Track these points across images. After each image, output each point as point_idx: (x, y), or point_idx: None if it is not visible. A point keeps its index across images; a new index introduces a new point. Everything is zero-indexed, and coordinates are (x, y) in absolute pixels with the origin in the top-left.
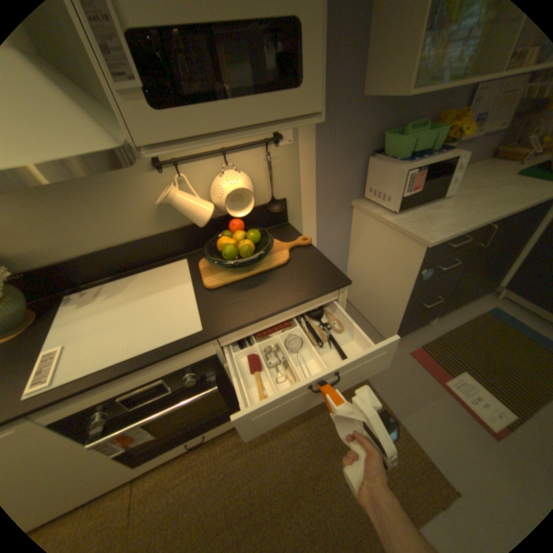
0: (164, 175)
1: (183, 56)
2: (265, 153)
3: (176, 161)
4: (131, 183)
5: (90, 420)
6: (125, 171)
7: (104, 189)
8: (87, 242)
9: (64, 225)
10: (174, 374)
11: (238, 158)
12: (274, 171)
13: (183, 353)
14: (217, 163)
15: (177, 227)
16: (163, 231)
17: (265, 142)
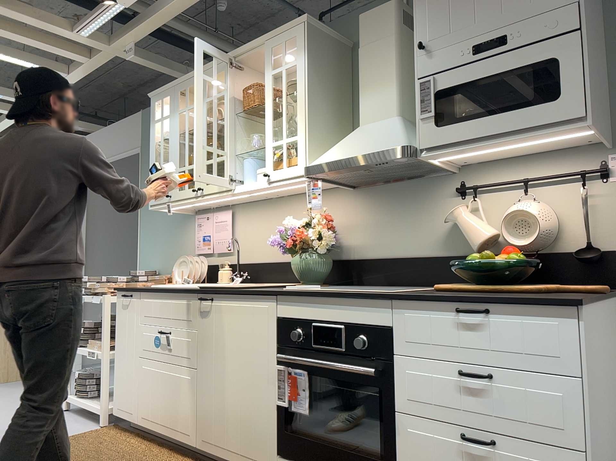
0: (464, 201)
1: (474, 101)
2: (582, 188)
3: (477, 188)
4: (436, 204)
5: (293, 335)
6: (436, 194)
7: (417, 207)
8: (388, 248)
9: (381, 229)
10: (354, 329)
11: (546, 192)
12: (598, 211)
13: (368, 304)
14: (520, 195)
15: (459, 254)
16: (445, 254)
17: (581, 174)
